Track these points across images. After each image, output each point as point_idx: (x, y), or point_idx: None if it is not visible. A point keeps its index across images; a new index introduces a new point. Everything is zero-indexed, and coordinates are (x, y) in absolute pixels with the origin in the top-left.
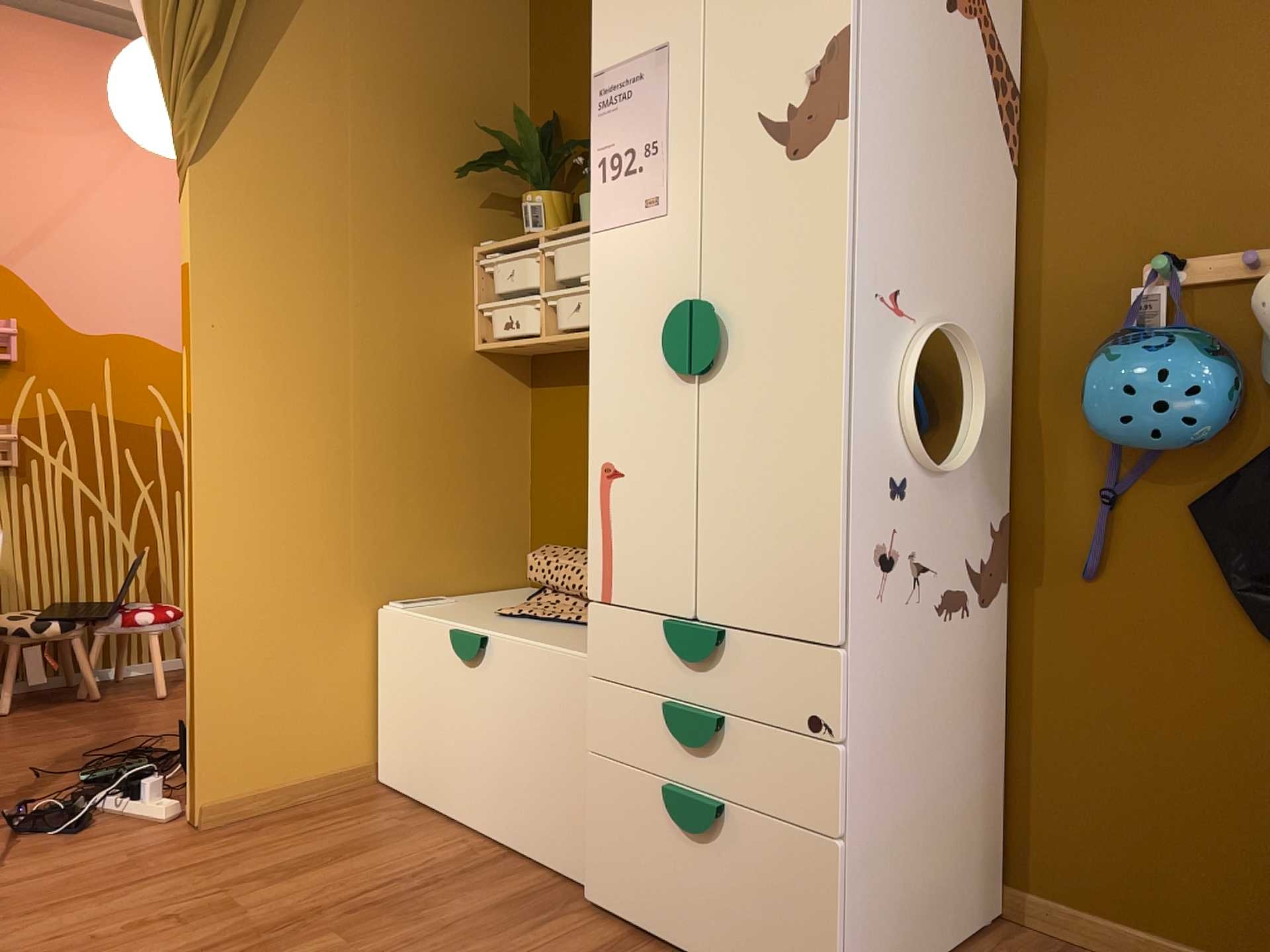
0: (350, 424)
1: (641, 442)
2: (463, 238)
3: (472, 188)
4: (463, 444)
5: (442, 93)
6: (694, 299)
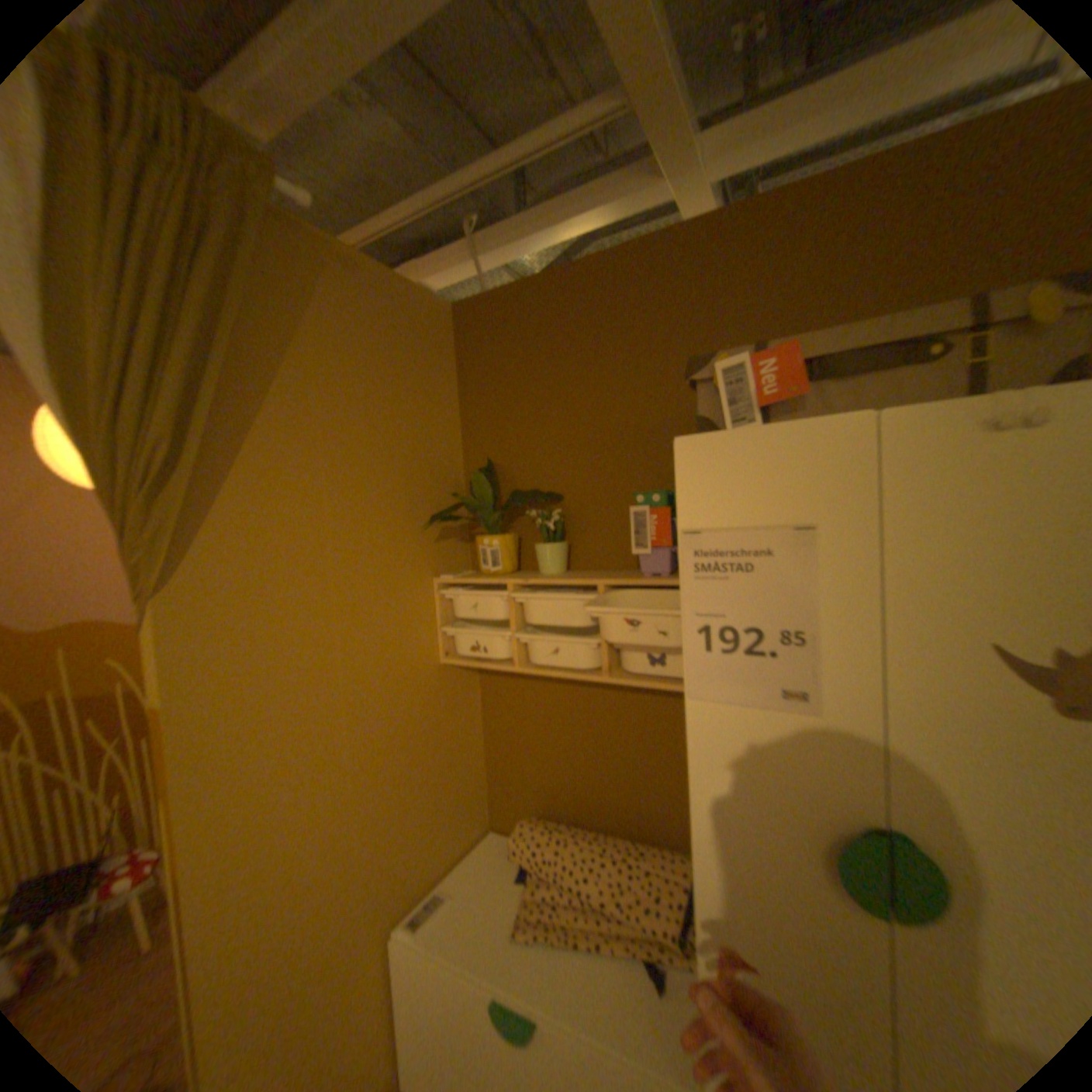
0: (349, 784)
1: (786, 947)
2: (425, 572)
3: (428, 528)
4: (438, 745)
5: (400, 452)
6: (885, 832)
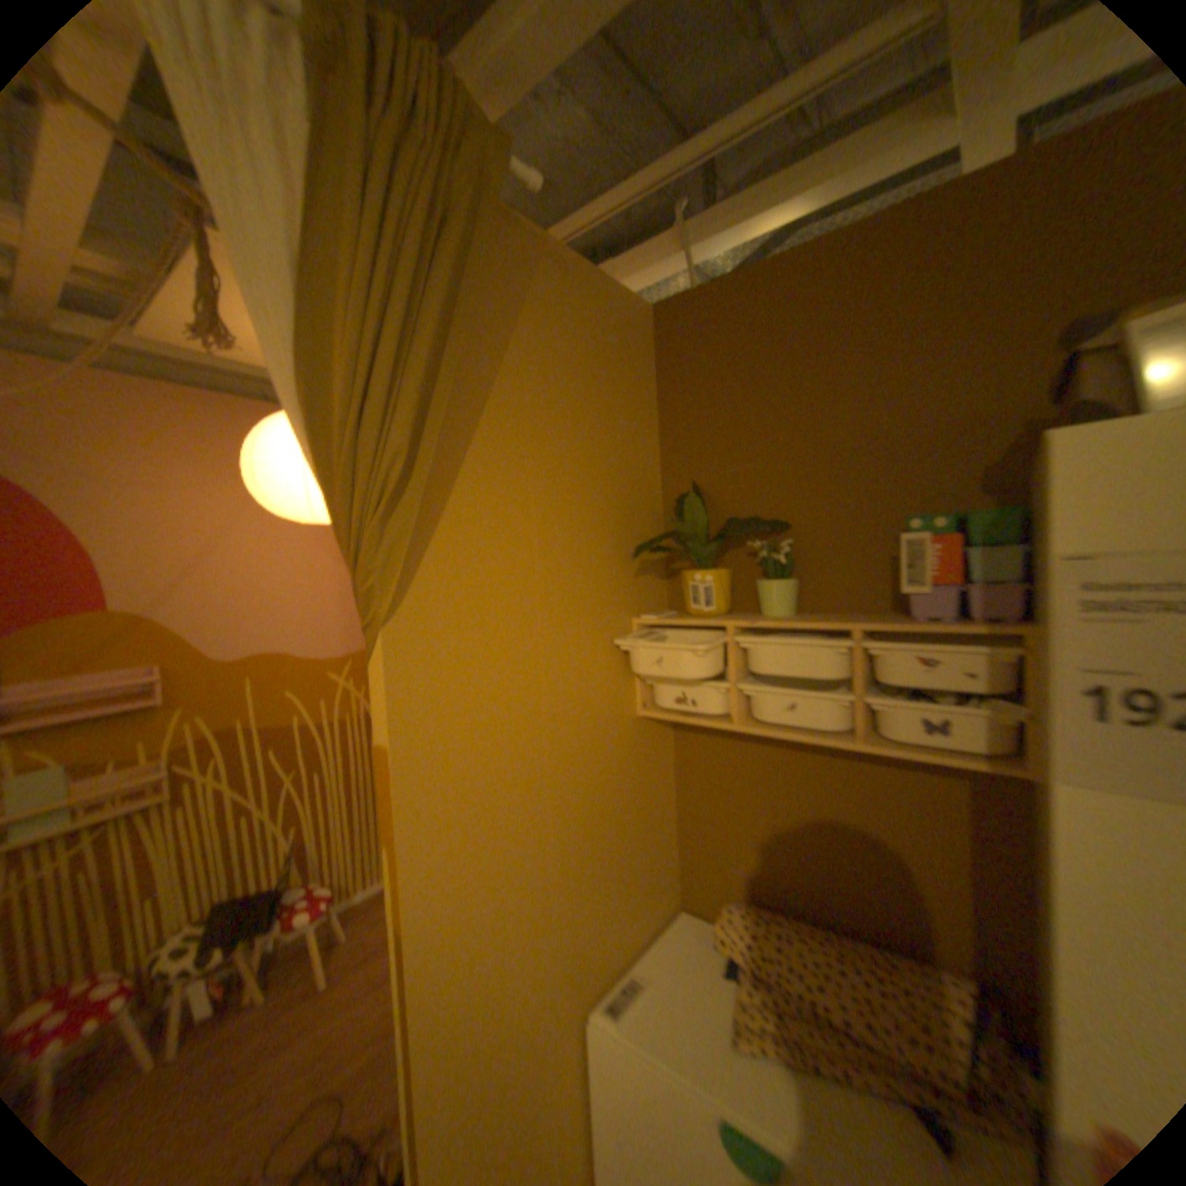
0: (551, 845)
1: None
2: (623, 611)
3: (627, 561)
4: (633, 808)
5: (601, 474)
6: None
